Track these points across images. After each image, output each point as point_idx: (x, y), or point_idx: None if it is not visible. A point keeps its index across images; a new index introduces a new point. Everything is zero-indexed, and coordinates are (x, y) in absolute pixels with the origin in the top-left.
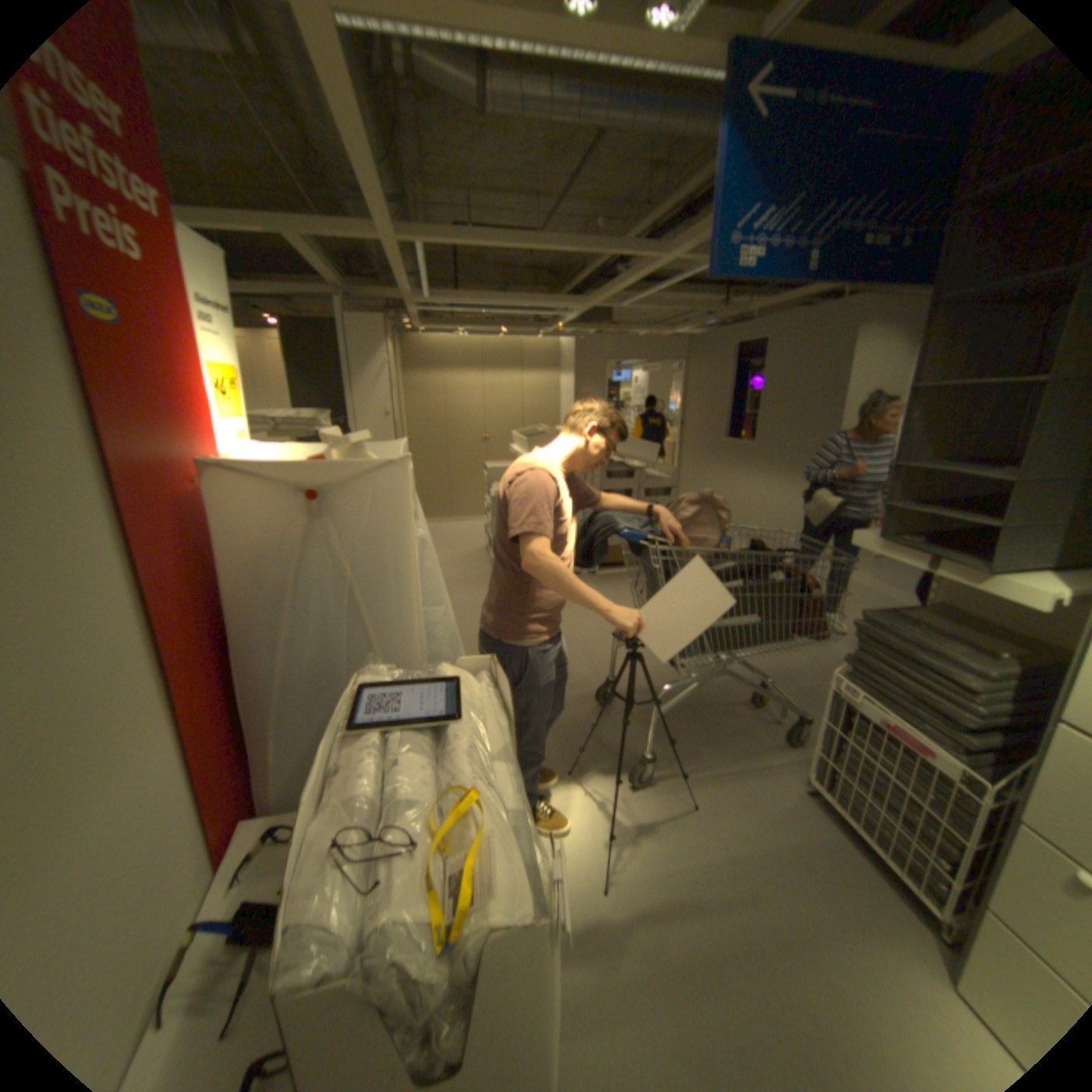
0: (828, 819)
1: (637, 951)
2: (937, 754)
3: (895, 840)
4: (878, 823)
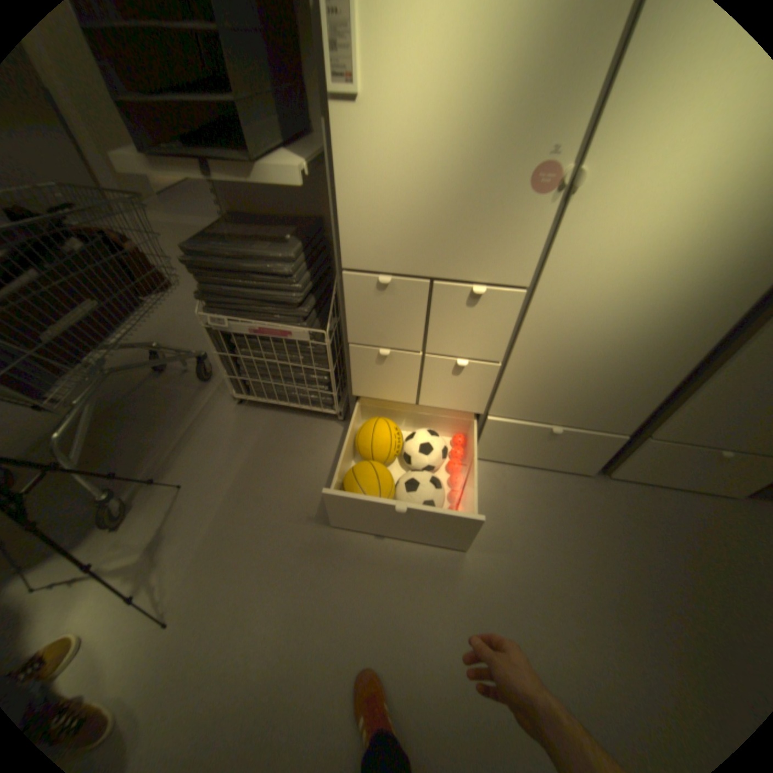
0: (257, 410)
1: (217, 625)
2: (289, 332)
3: (296, 394)
4: (283, 392)
